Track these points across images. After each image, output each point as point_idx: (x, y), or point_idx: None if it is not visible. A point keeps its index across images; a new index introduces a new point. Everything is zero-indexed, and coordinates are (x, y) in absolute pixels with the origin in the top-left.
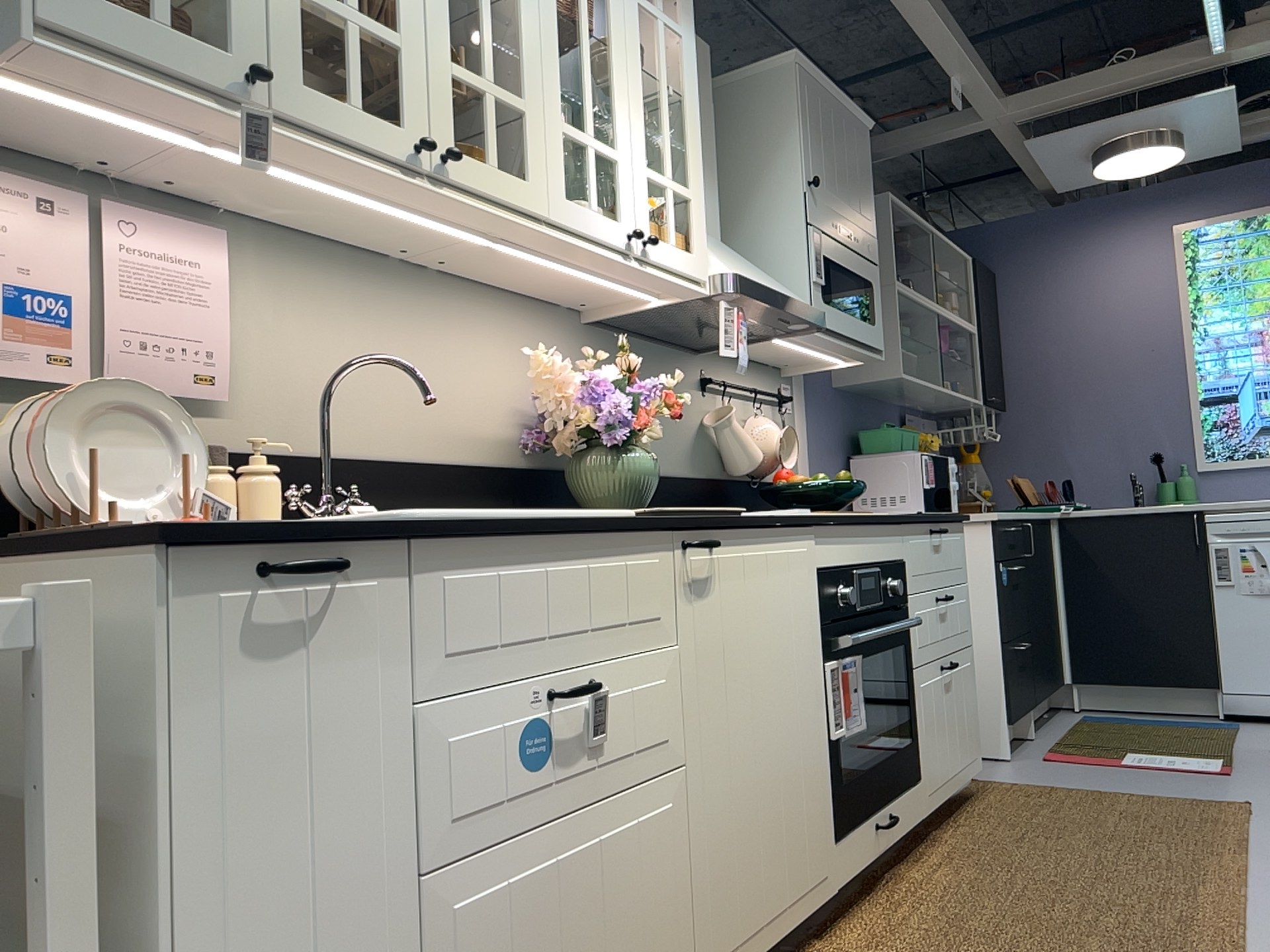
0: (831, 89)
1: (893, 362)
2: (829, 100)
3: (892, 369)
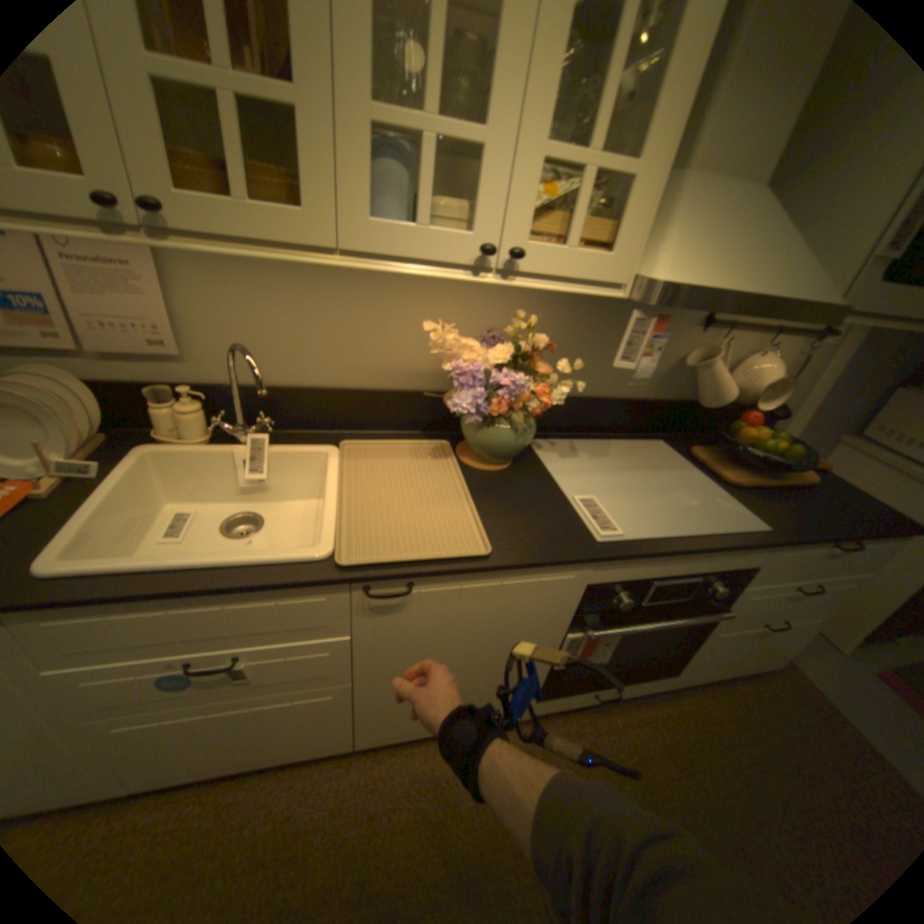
0: None
1: None
2: None
3: None
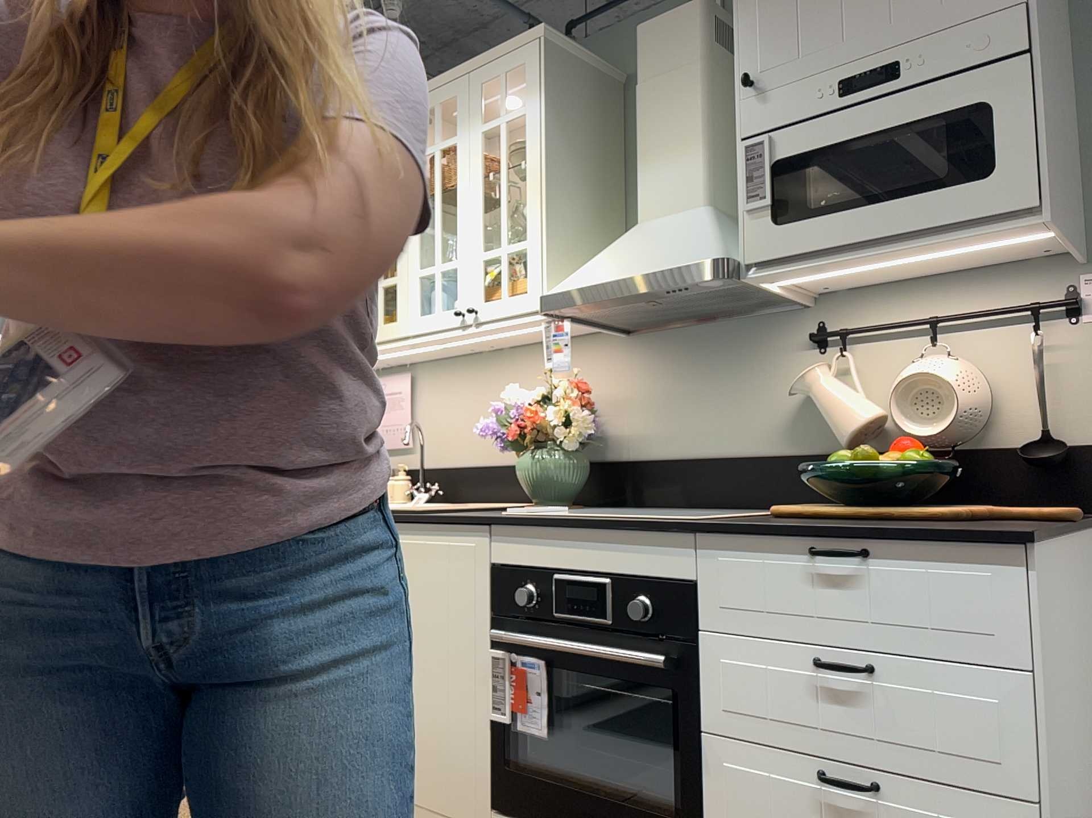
0: None
1: None
2: None
3: None
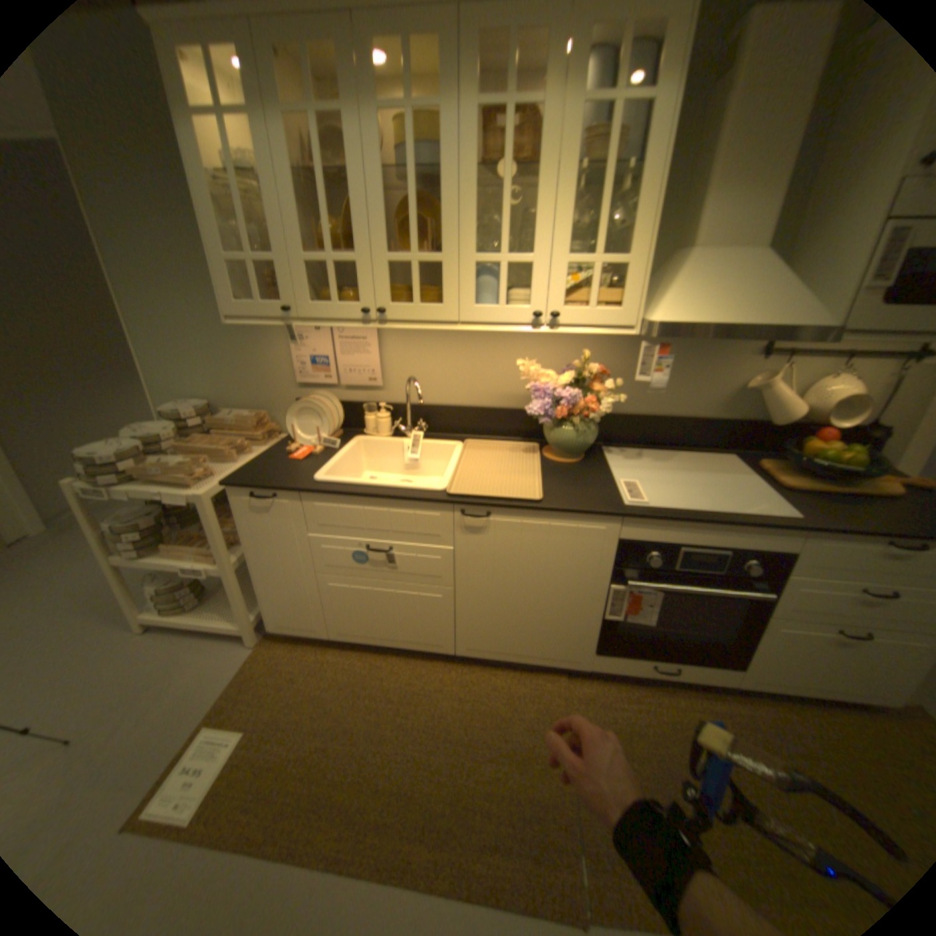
0: None
1: None
2: None
3: None
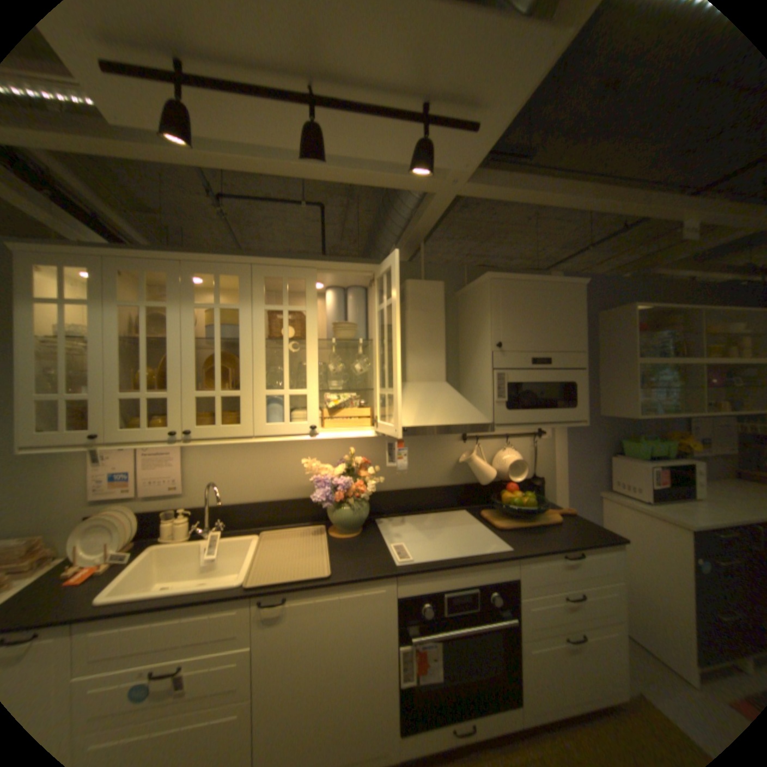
0: (530, 278)
1: (640, 405)
2: (530, 285)
3: (640, 409)
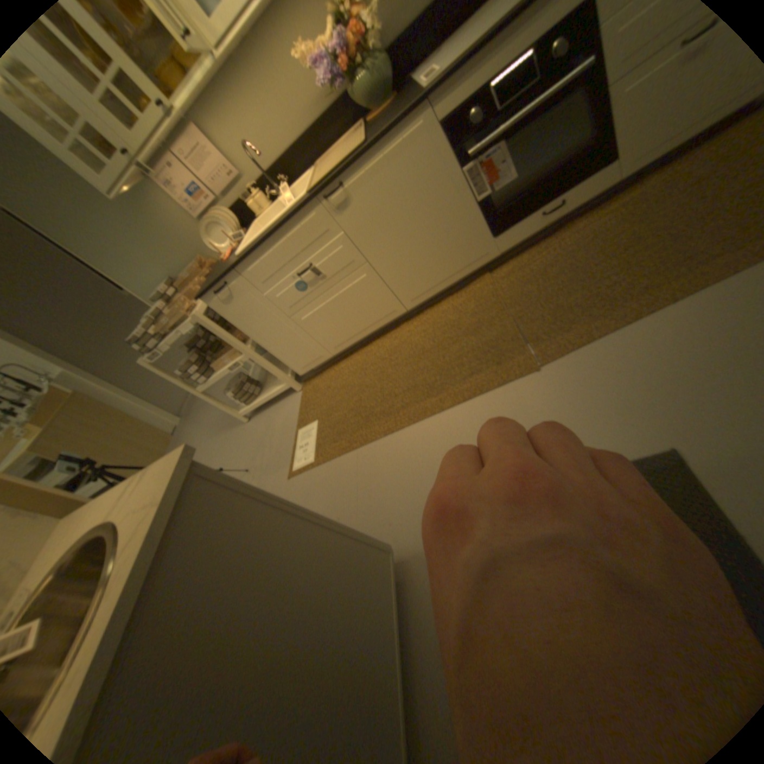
0: None
1: None
2: None
3: None
